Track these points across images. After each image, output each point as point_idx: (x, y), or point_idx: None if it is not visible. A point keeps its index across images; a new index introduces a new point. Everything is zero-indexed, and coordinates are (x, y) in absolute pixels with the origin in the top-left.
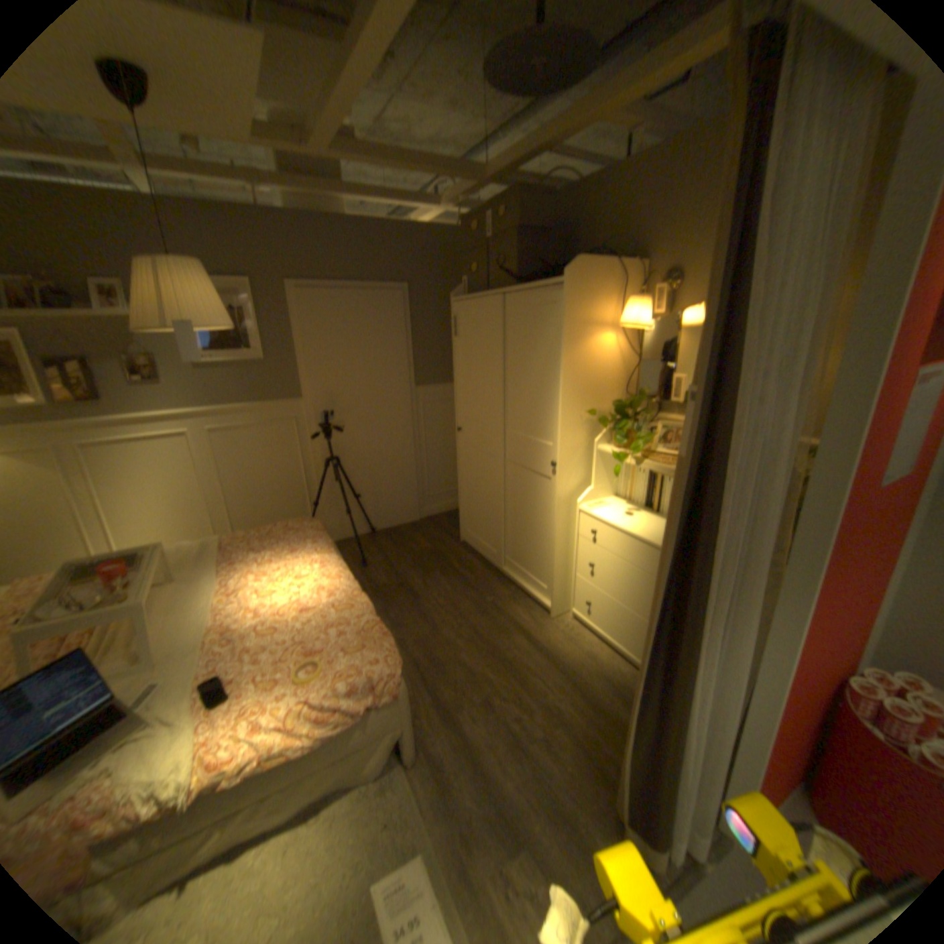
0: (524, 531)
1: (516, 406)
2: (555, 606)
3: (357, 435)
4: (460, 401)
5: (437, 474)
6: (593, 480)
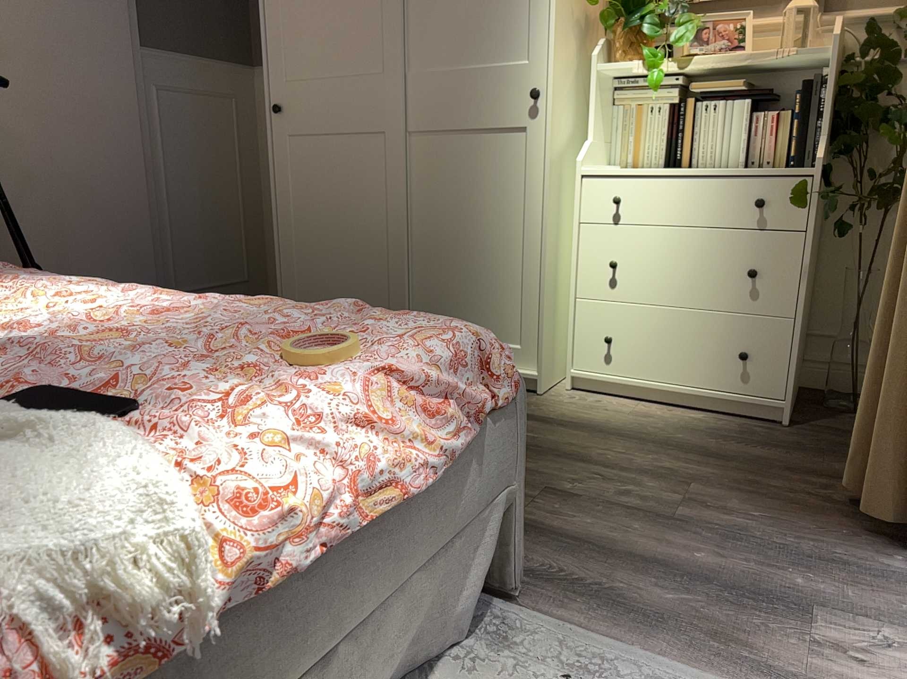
0: (460, 262)
1: (434, 20)
2: (545, 372)
3: (23, 130)
4: (280, 50)
5: (193, 249)
6: (592, 128)
